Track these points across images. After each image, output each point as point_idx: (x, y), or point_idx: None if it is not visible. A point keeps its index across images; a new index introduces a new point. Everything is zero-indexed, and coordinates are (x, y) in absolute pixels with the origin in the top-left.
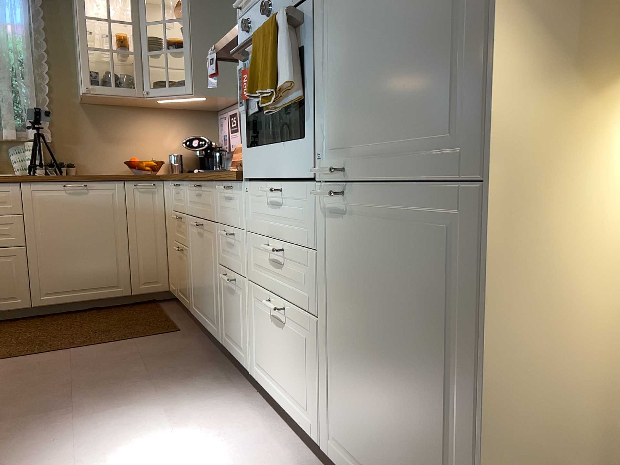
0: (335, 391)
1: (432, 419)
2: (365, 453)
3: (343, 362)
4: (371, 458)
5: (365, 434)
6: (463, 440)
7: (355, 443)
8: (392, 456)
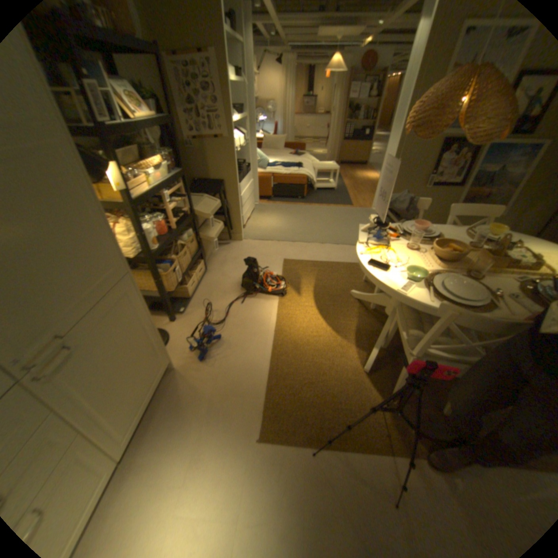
0: (110, 430)
1: (145, 351)
2: (135, 408)
3: (109, 410)
4: (137, 404)
5: (132, 404)
6: (152, 340)
7: (130, 417)
8: (142, 385)
